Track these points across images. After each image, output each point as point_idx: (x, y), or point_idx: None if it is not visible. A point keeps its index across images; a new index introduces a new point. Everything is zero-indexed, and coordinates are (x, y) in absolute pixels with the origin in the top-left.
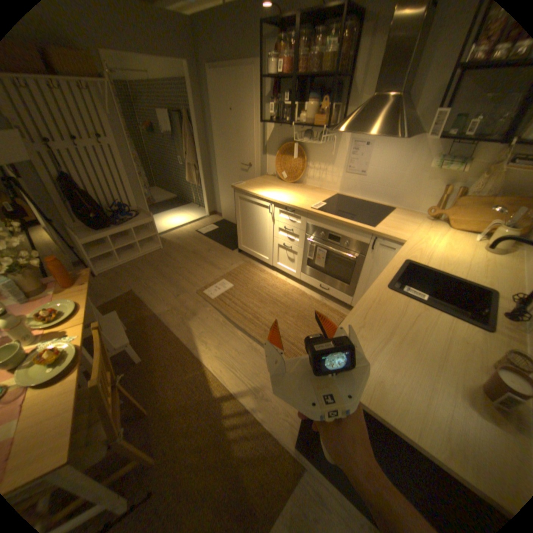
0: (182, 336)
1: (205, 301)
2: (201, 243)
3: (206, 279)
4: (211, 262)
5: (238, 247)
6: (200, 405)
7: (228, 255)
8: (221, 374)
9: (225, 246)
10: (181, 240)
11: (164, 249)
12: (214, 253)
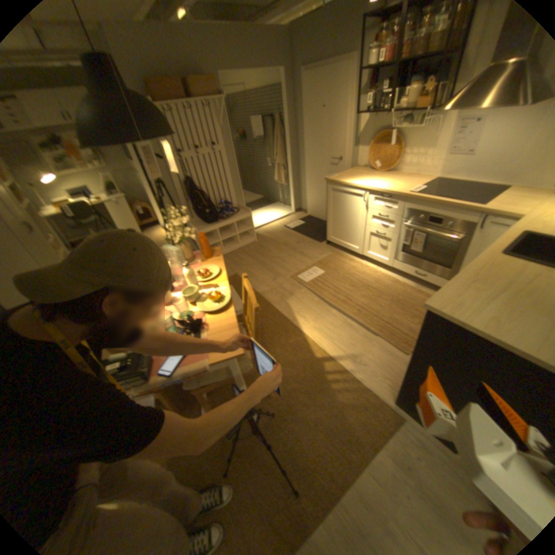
0: (283, 310)
1: (299, 284)
2: (290, 236)
3: (298, 266)
4: (301, 253)
5: (327, 239)
6: (305, 362)
7: (317, 247)
8: (321, 342)
9: (313, 239)
10: (272, 235)
11: (259, 242)
12: (303, 245)
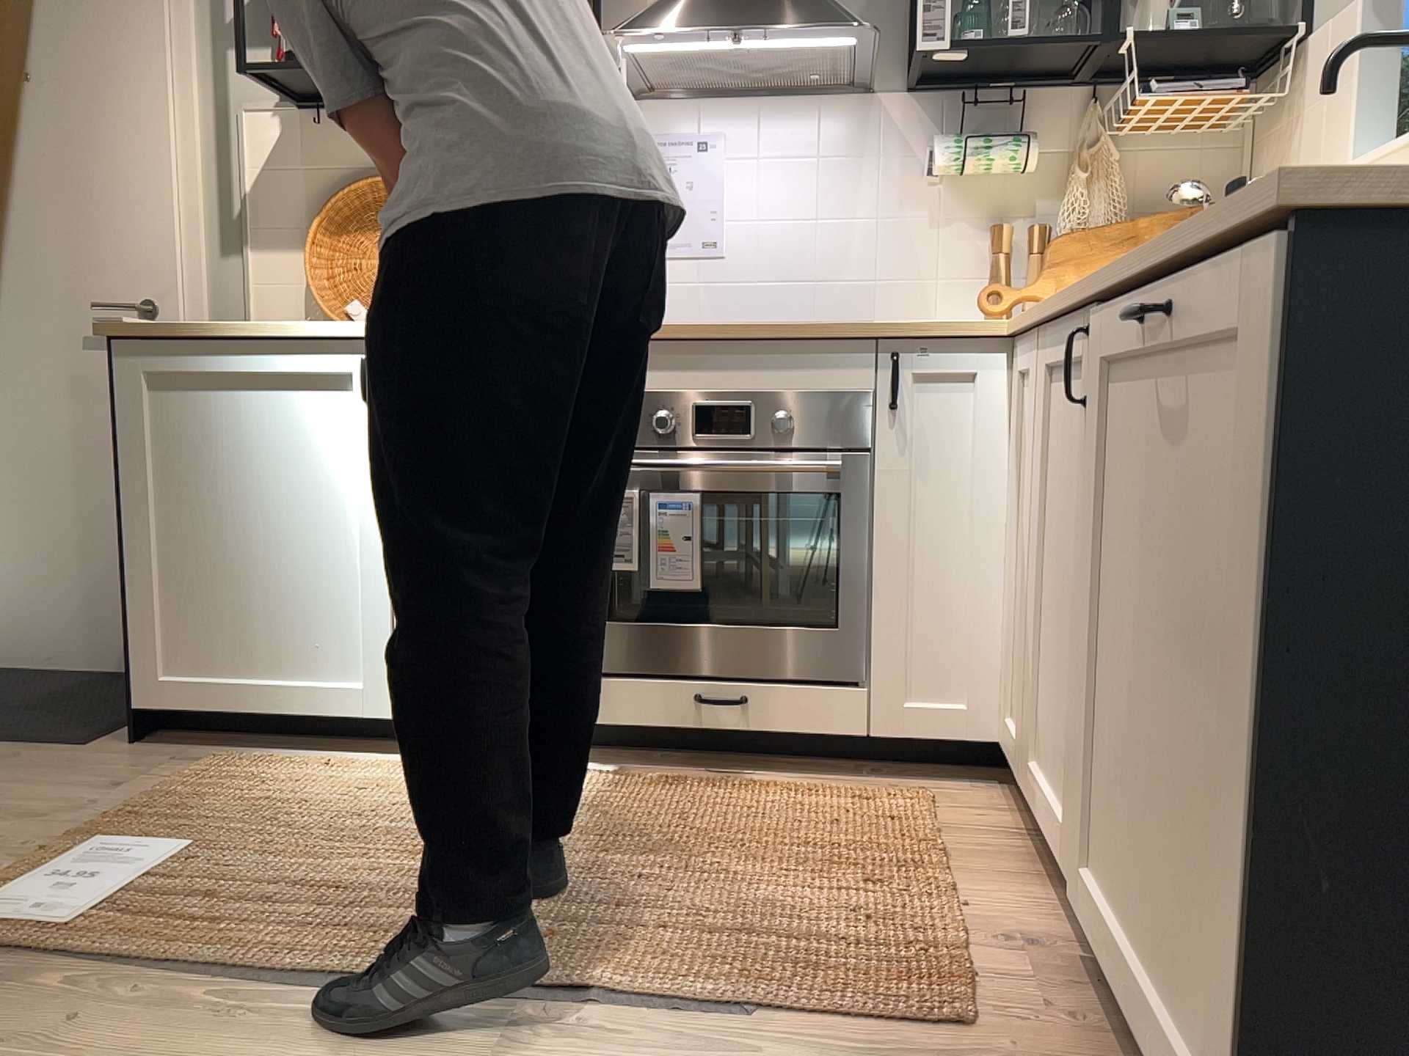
0: None
1: None
2: None
3: None
4: None
5: (132, 707)
6: None
7: (66, 766)
8: None
9: (19, 740)
10: None
11: None
12: None
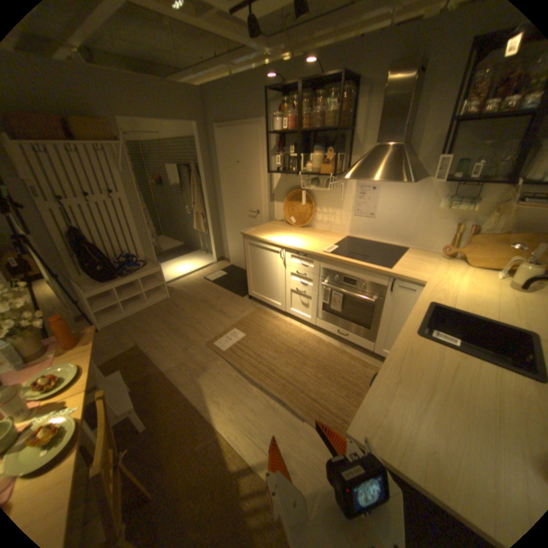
0: (192, 396)
1: (215, 354)
2: (209, 290)
3: (215, 329)
4: (221, 311)
5: (248, 293)
6: (214, 484)
7: (238, 303)
8: (237, 442)
9: (235, 292)
10: (188, 289)
11: (171, 299)
12: (223, 300)
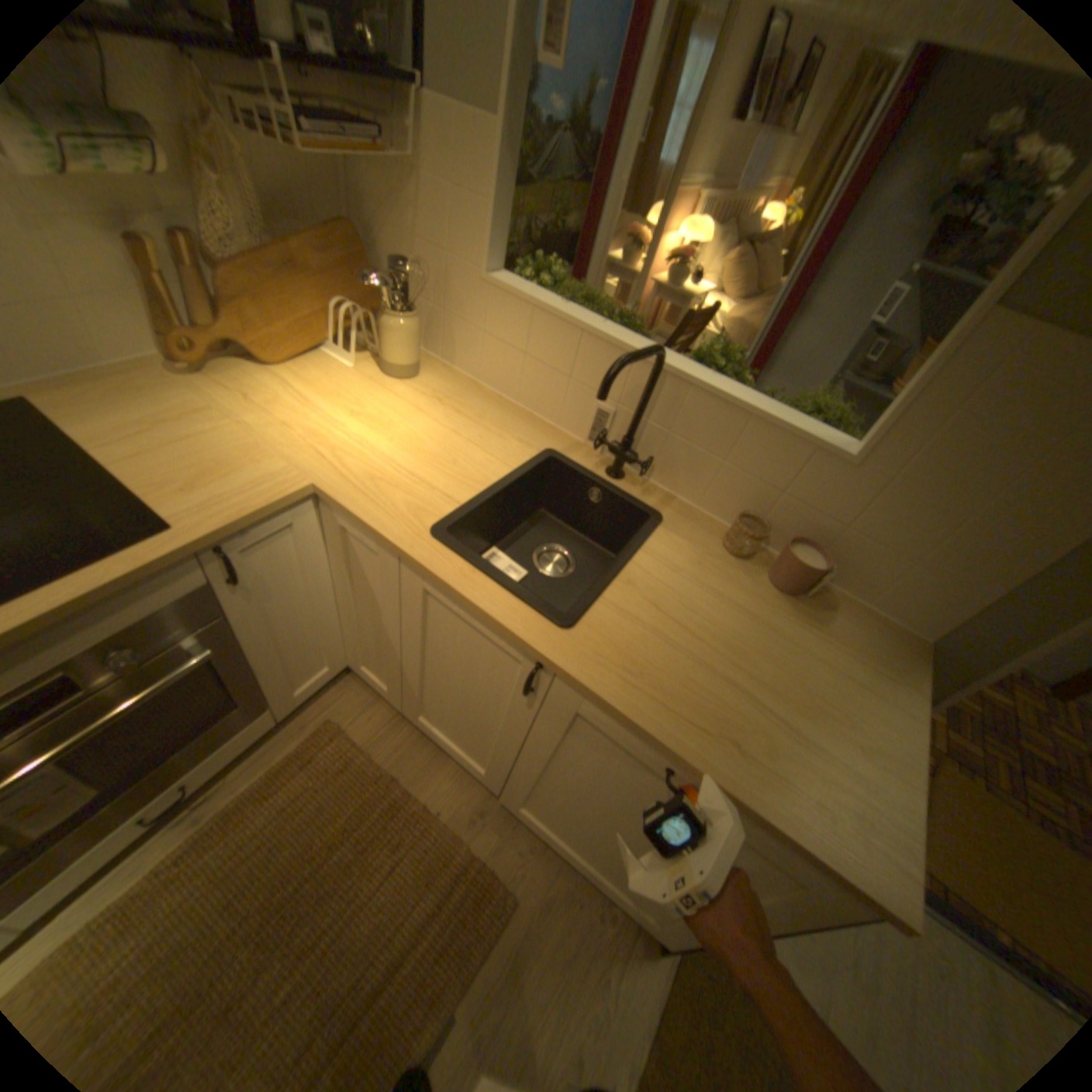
0: None
1: None
2: None
3: None
4: None
5: None
6: None
7: None
8: None
9: None
10: None
11: None
12: None
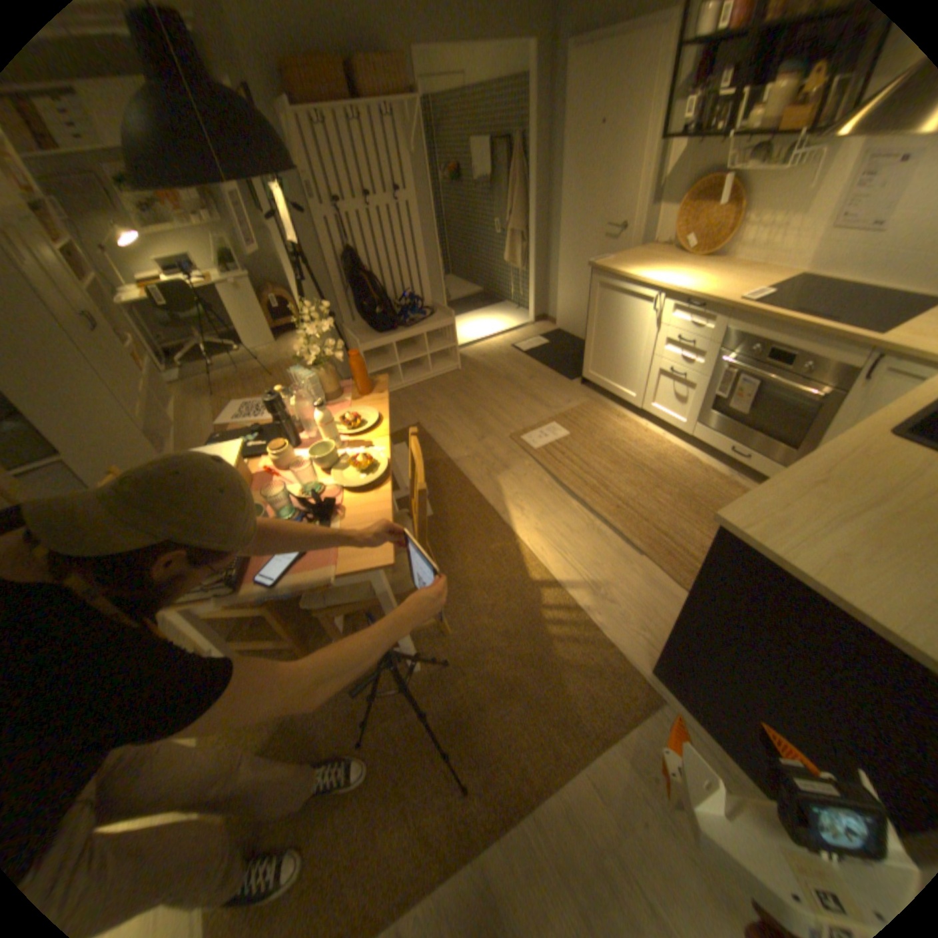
0: (487, 493)
1: (521, 451)
2: (518, 365)
3: (524, 420)
4: (534, 396)
5: (581, 375)
6: (510, 585)
7: (562, 388)
8: (542, 554)
9: (558, 373)
10: (487, 359)
11: (462, 371)
12: (539, 382)
